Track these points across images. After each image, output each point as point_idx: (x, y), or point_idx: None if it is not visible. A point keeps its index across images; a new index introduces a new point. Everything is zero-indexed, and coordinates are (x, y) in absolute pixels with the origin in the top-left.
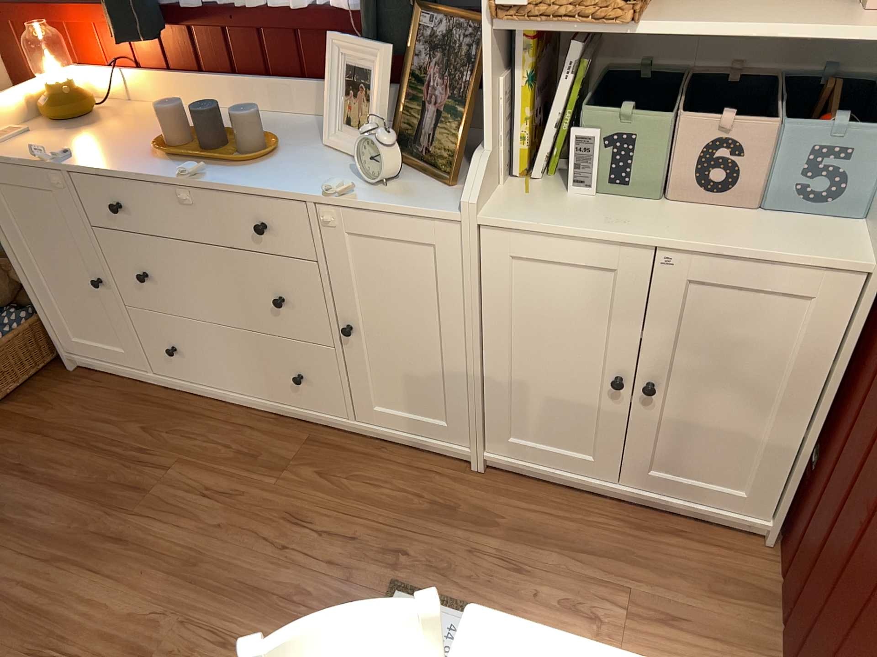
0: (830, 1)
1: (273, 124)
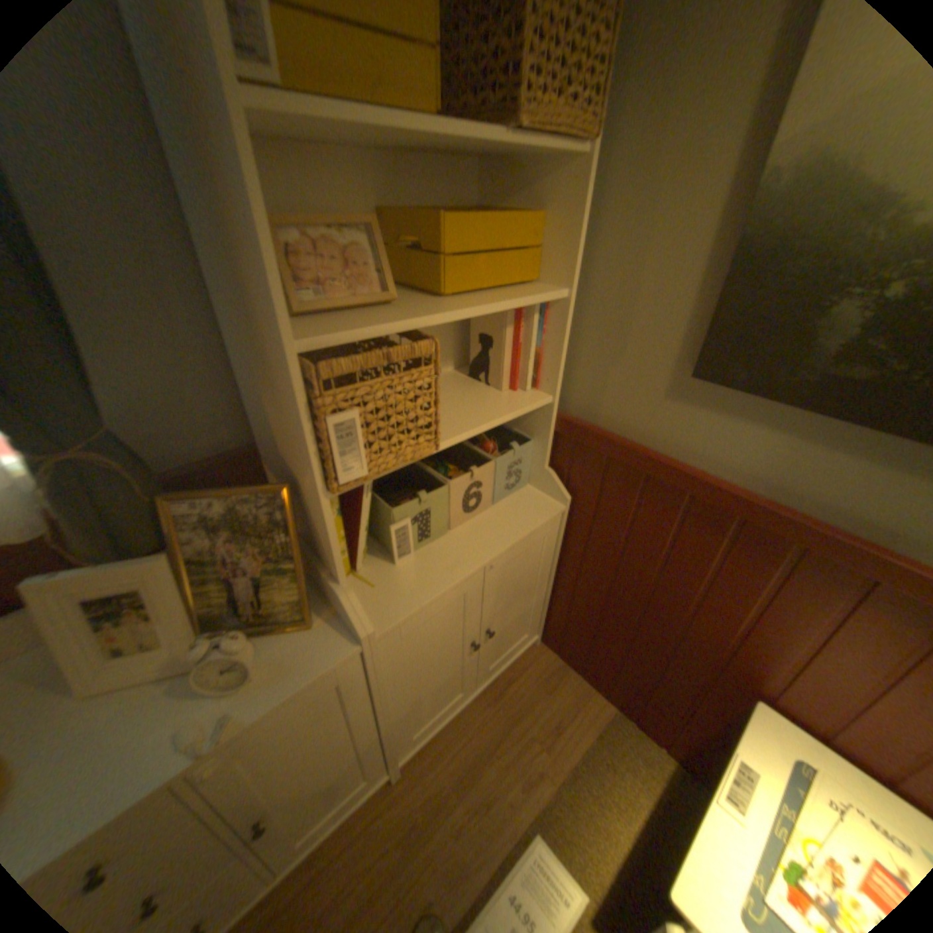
0: (473, 390)
1: None
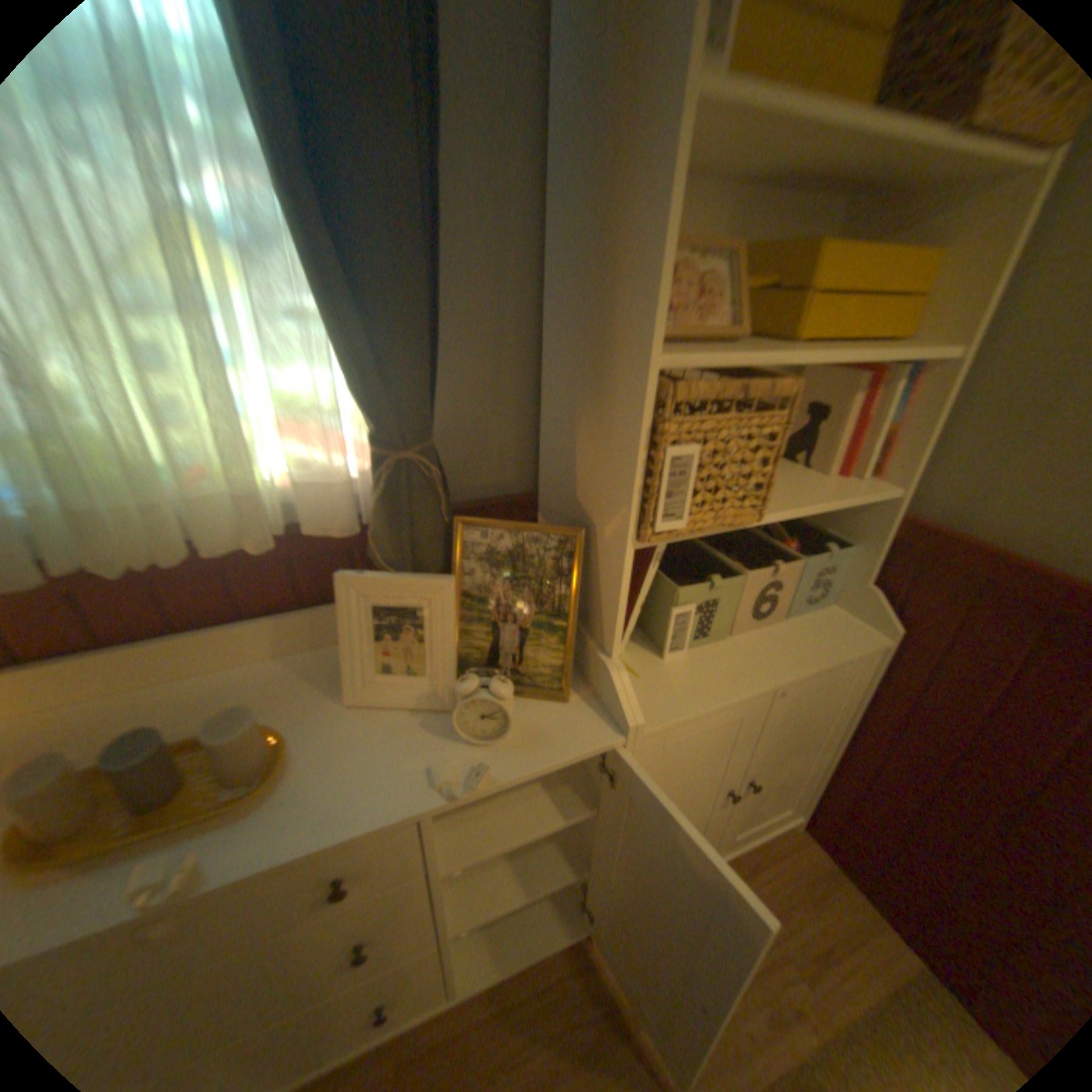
0: (788, 471)
1: (219, 700)
